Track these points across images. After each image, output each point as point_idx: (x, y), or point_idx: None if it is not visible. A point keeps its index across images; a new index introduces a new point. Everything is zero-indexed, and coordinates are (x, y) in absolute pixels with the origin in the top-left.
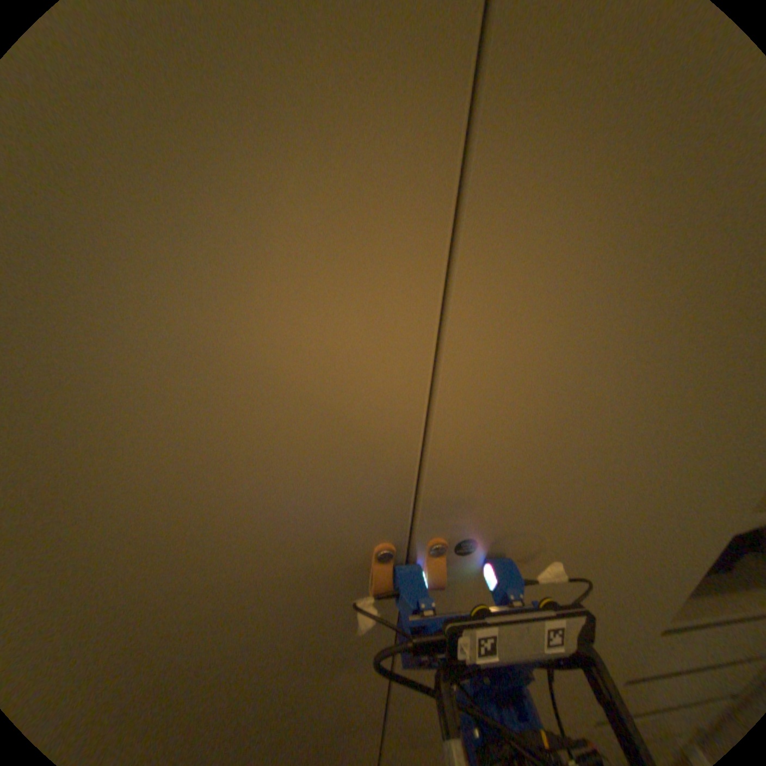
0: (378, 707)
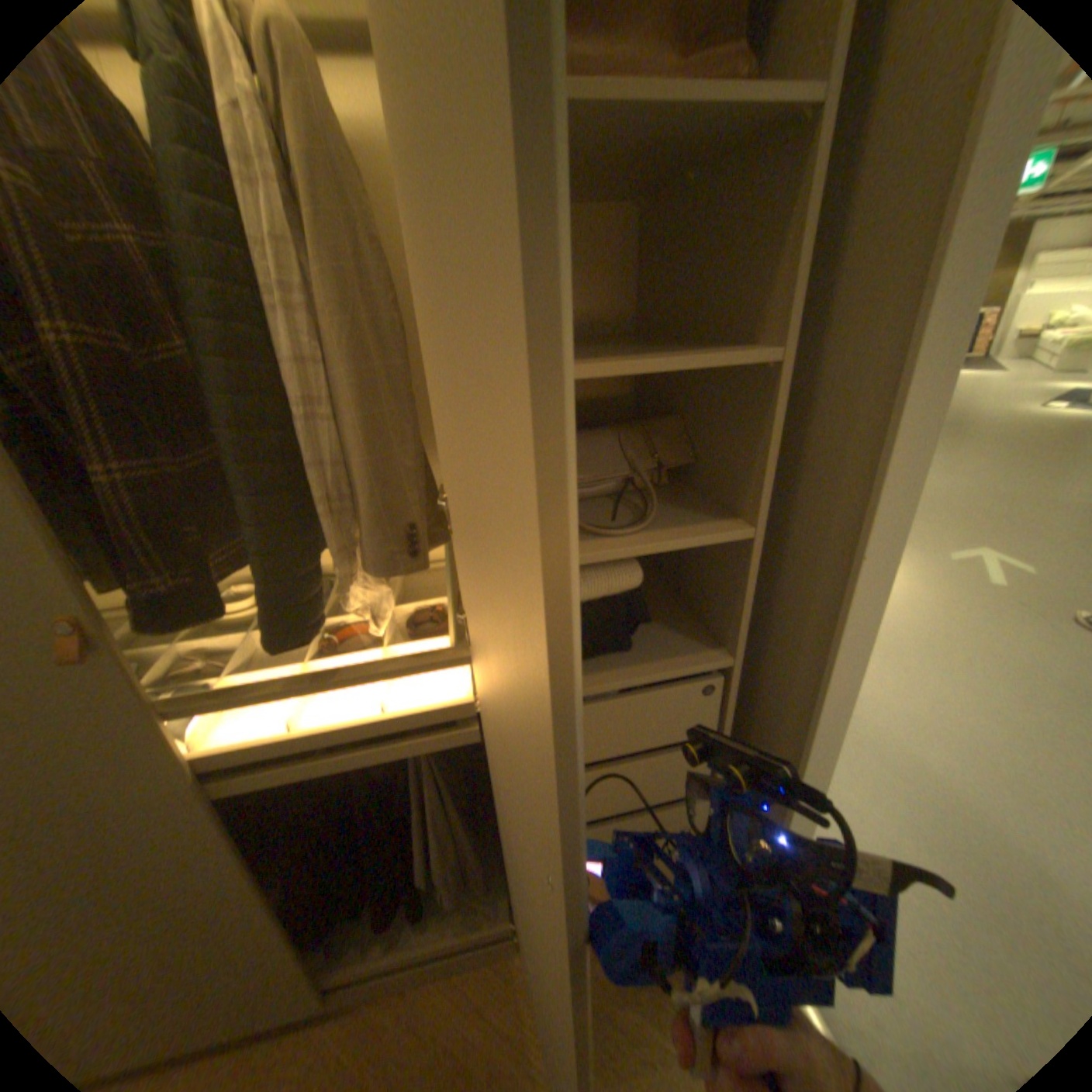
0: (175, 802)
